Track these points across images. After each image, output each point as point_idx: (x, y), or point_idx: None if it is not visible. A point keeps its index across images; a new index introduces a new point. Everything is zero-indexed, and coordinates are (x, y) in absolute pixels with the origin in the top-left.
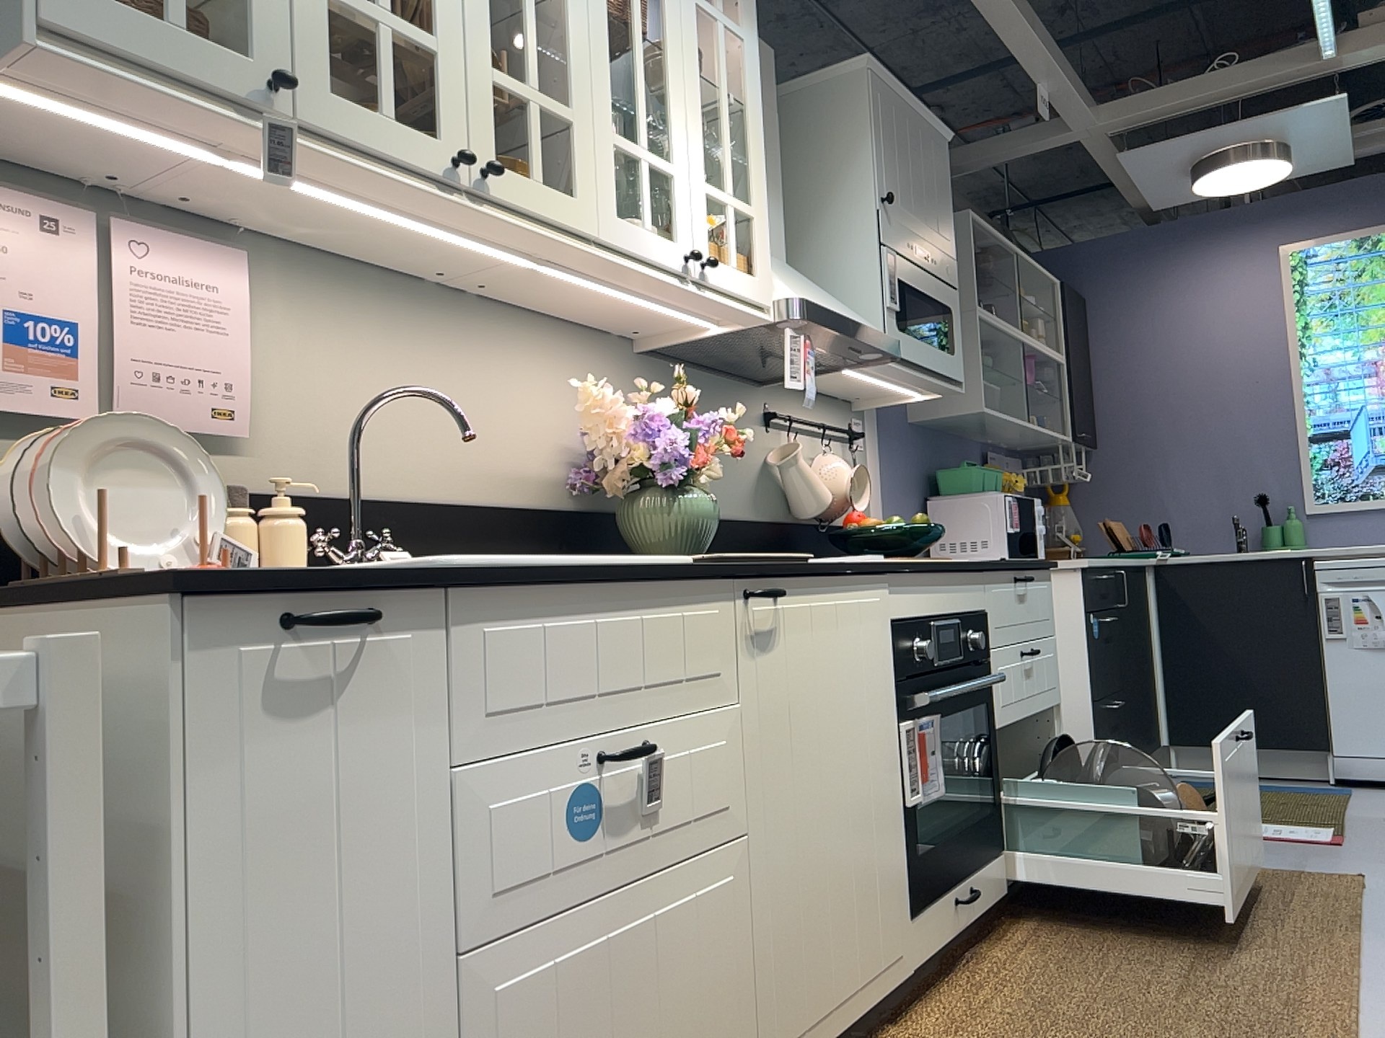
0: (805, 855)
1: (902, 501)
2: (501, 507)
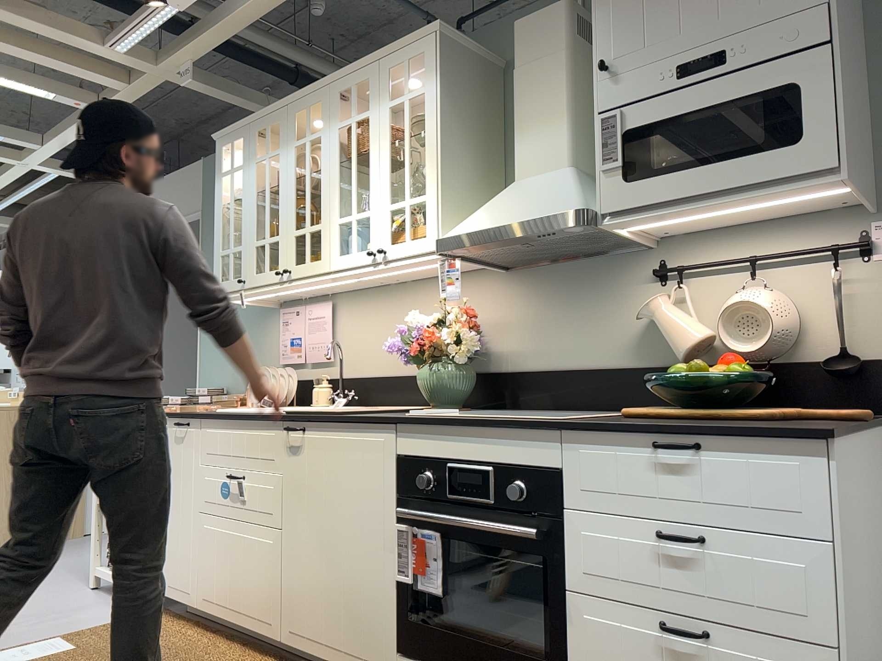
0: (310, 557)
1: None
2: (415, 375)
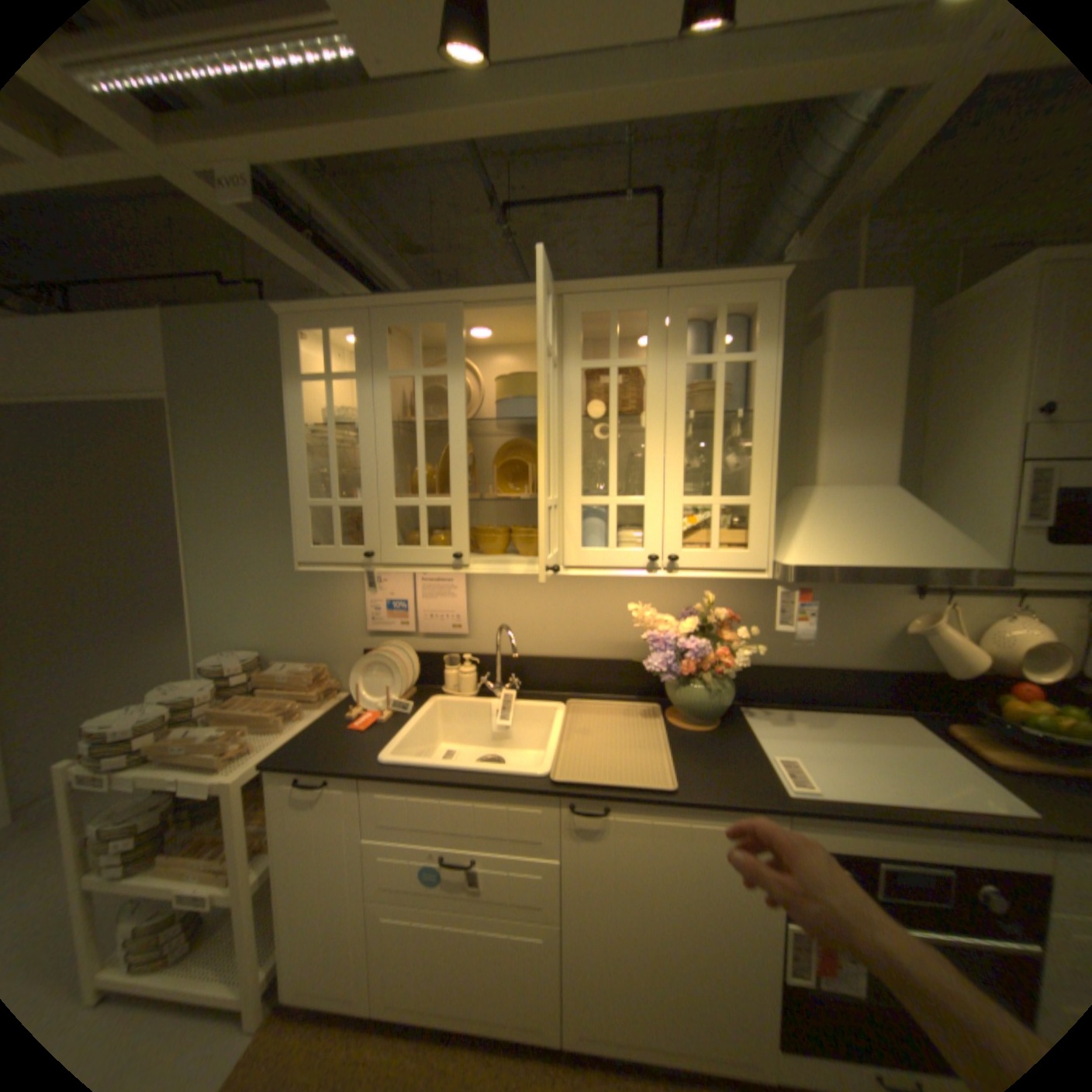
0: (623, 959)
1: None
2: (605, 660)
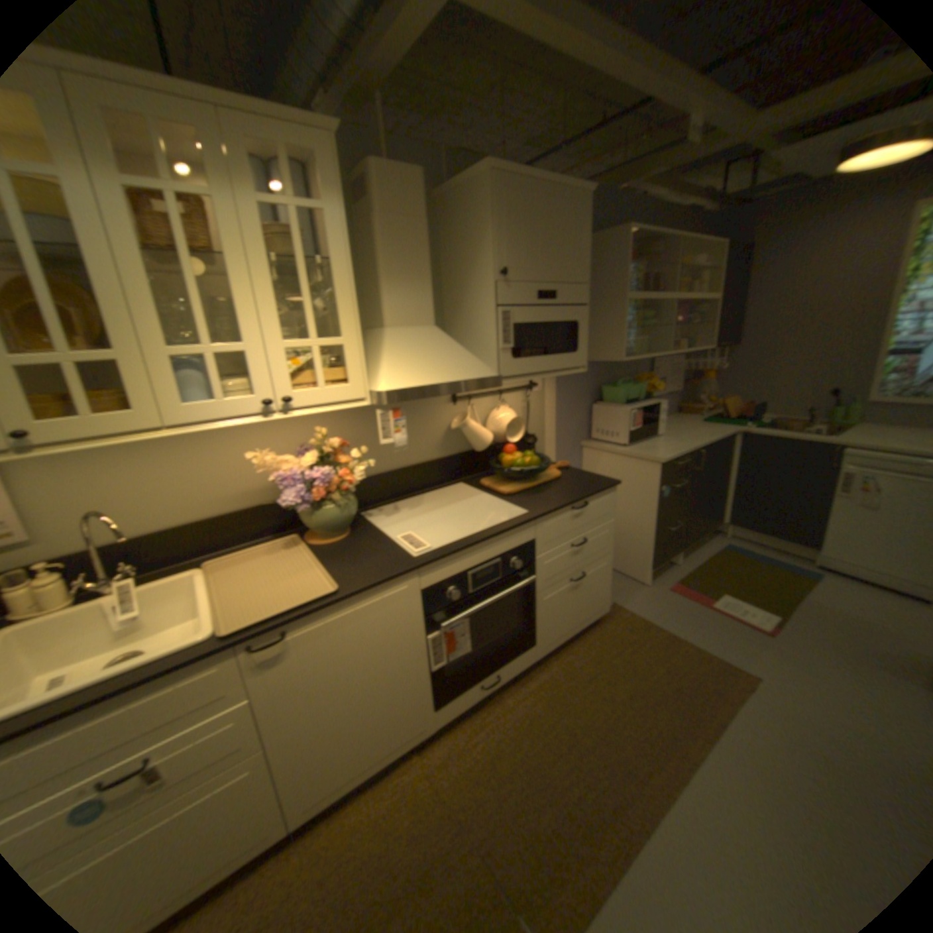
0: (326, 733)
1: (571, 409)
2: (234, 512)
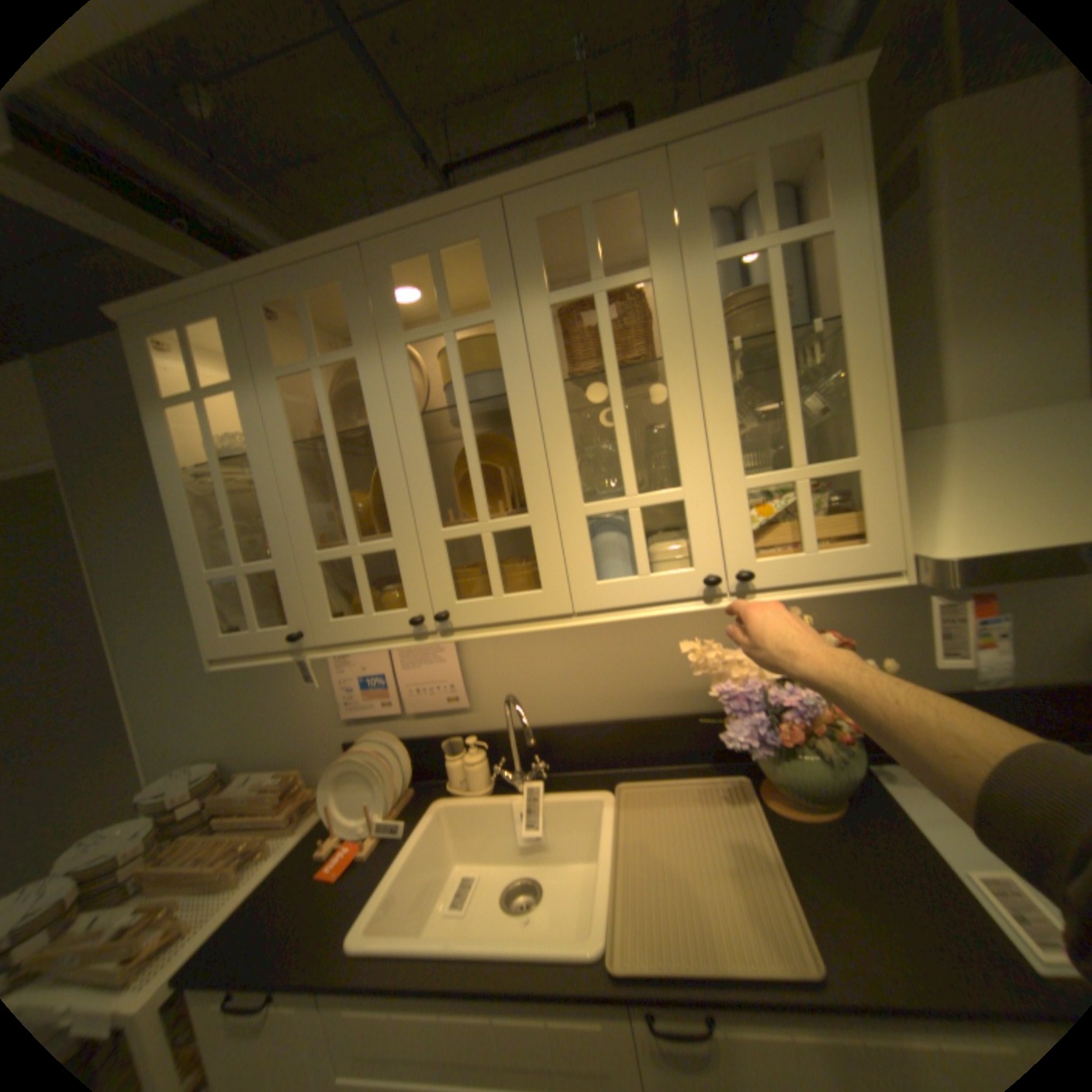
0: None
1: None
2: (658, 718)
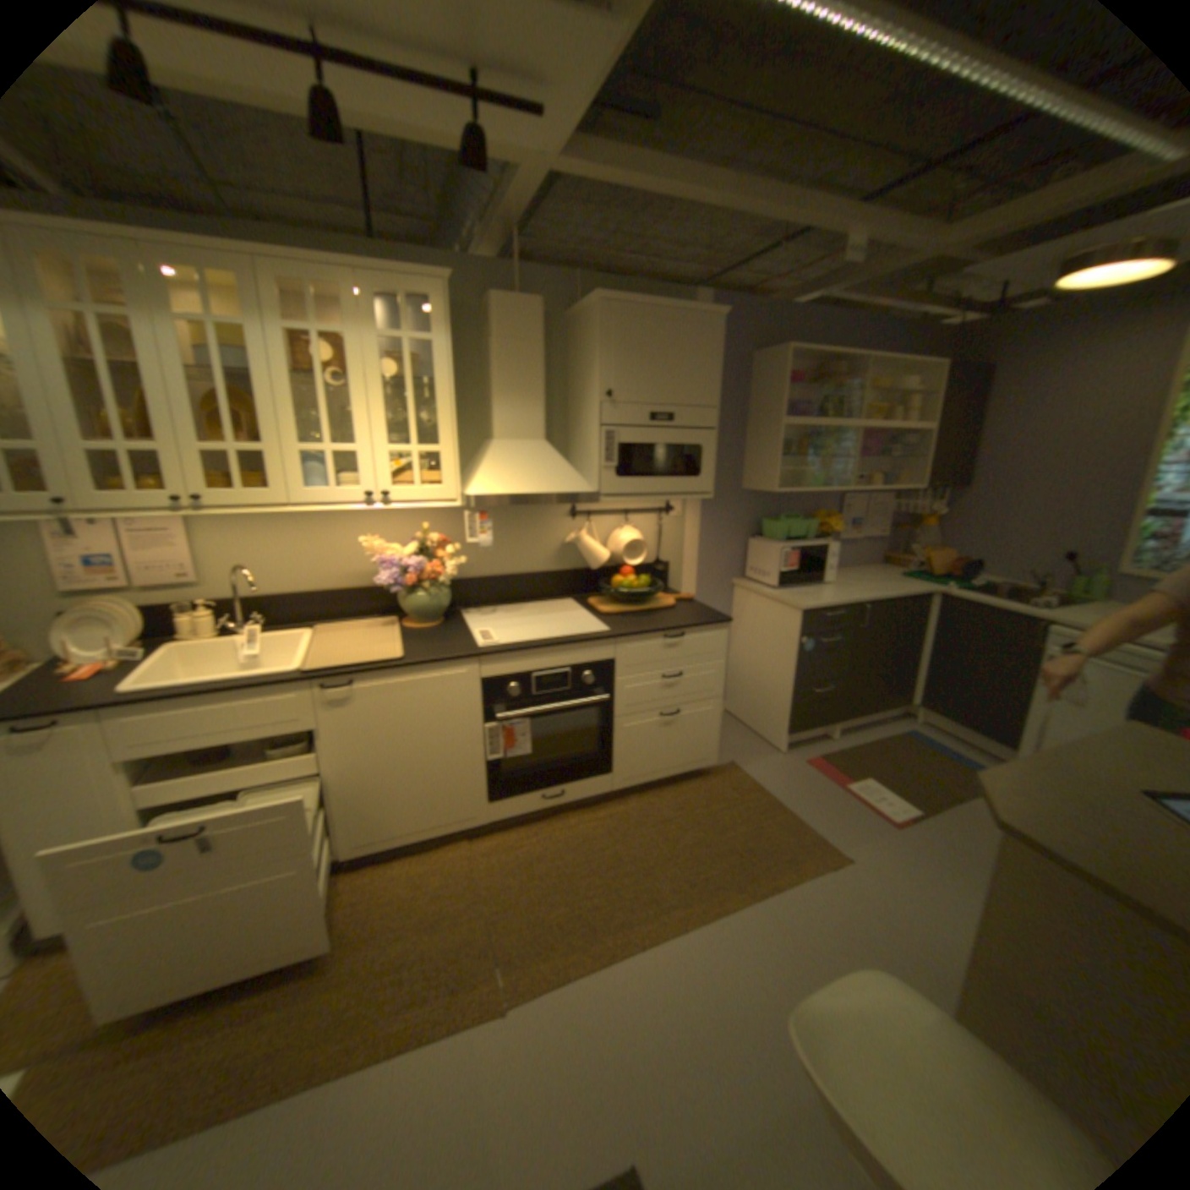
0: (380, 782)
1: (719, 541)
2: (349, 589)
